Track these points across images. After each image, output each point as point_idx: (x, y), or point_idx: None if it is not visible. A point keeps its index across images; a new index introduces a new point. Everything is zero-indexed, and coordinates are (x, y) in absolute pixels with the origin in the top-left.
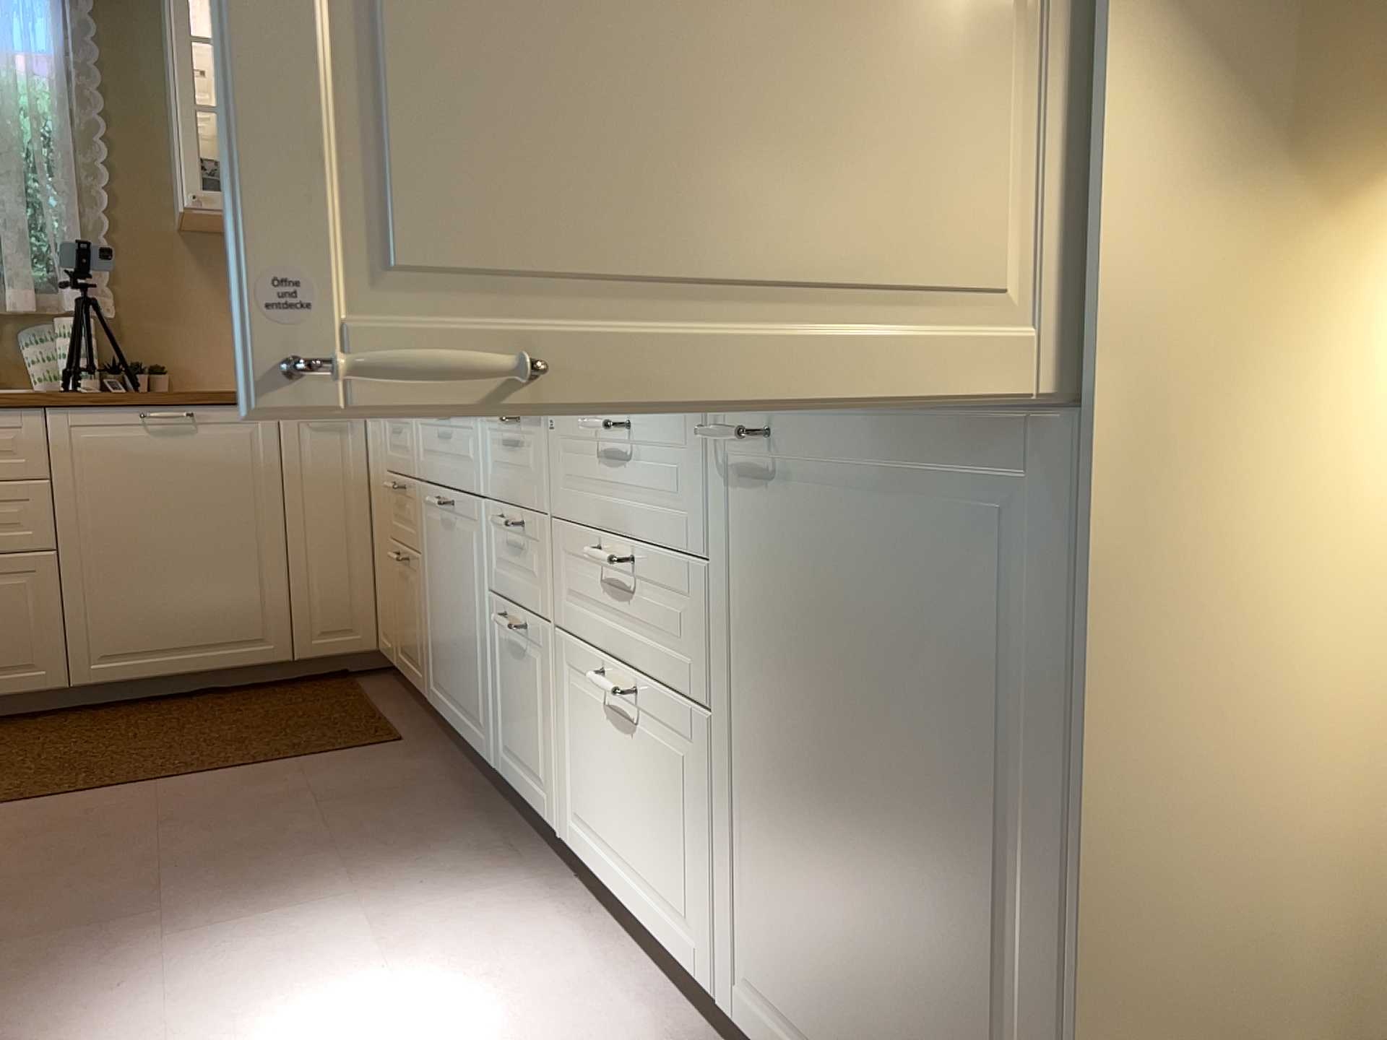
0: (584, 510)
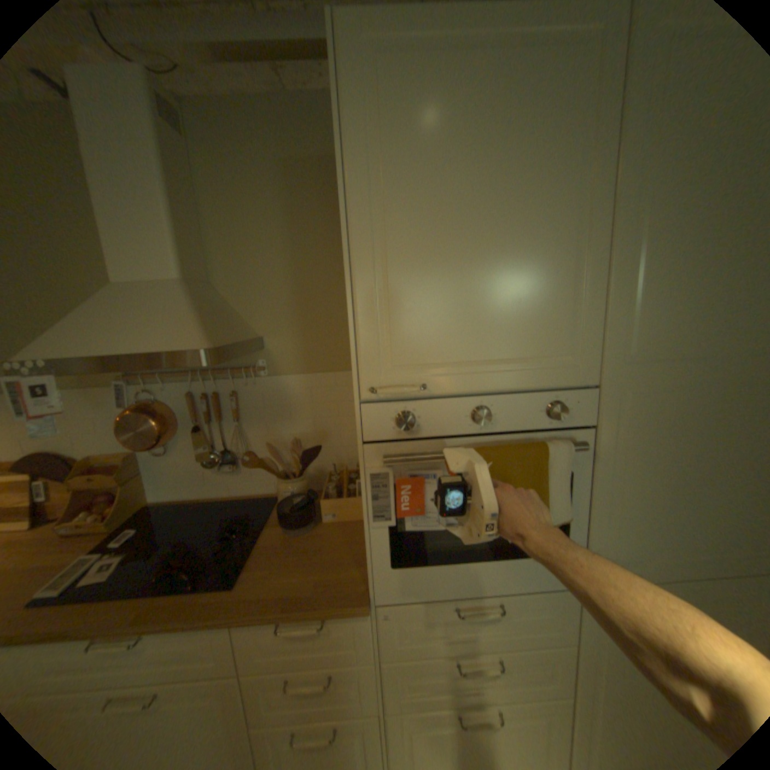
0: (432, 652)
